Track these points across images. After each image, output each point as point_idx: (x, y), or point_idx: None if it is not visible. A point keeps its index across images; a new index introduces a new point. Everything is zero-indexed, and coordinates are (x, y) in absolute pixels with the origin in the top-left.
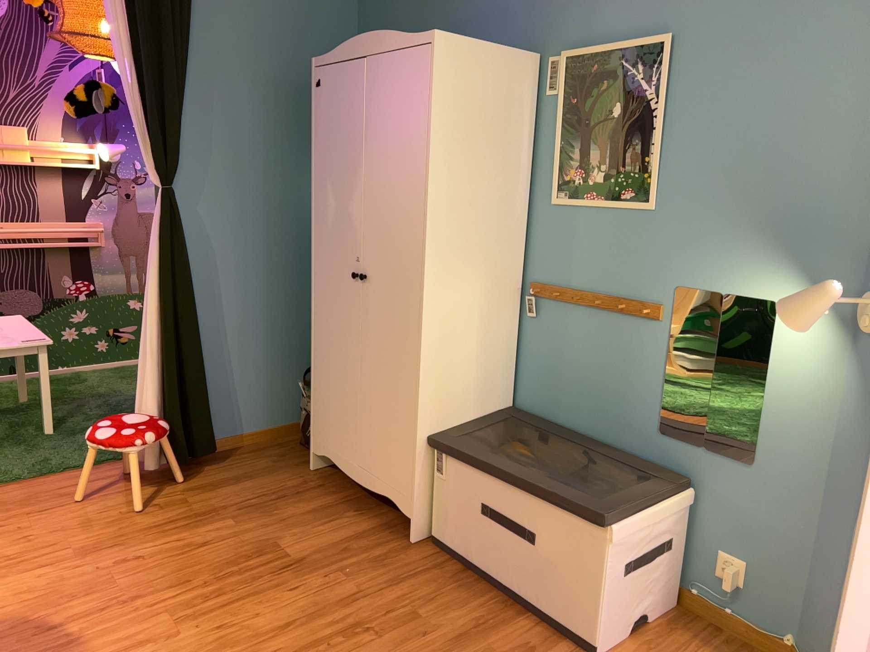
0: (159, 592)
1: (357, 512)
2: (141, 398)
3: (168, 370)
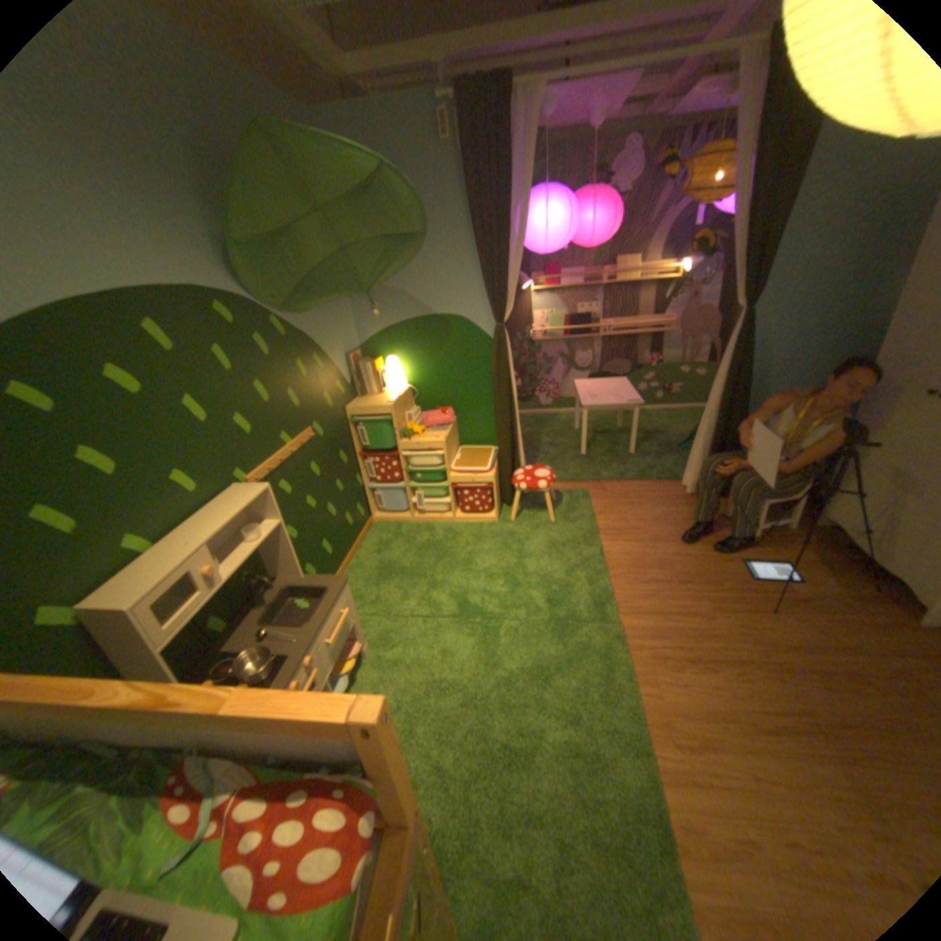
0: (701, 585)
1: (861, 578)
2: (695, 451)
3: (719, 439)
